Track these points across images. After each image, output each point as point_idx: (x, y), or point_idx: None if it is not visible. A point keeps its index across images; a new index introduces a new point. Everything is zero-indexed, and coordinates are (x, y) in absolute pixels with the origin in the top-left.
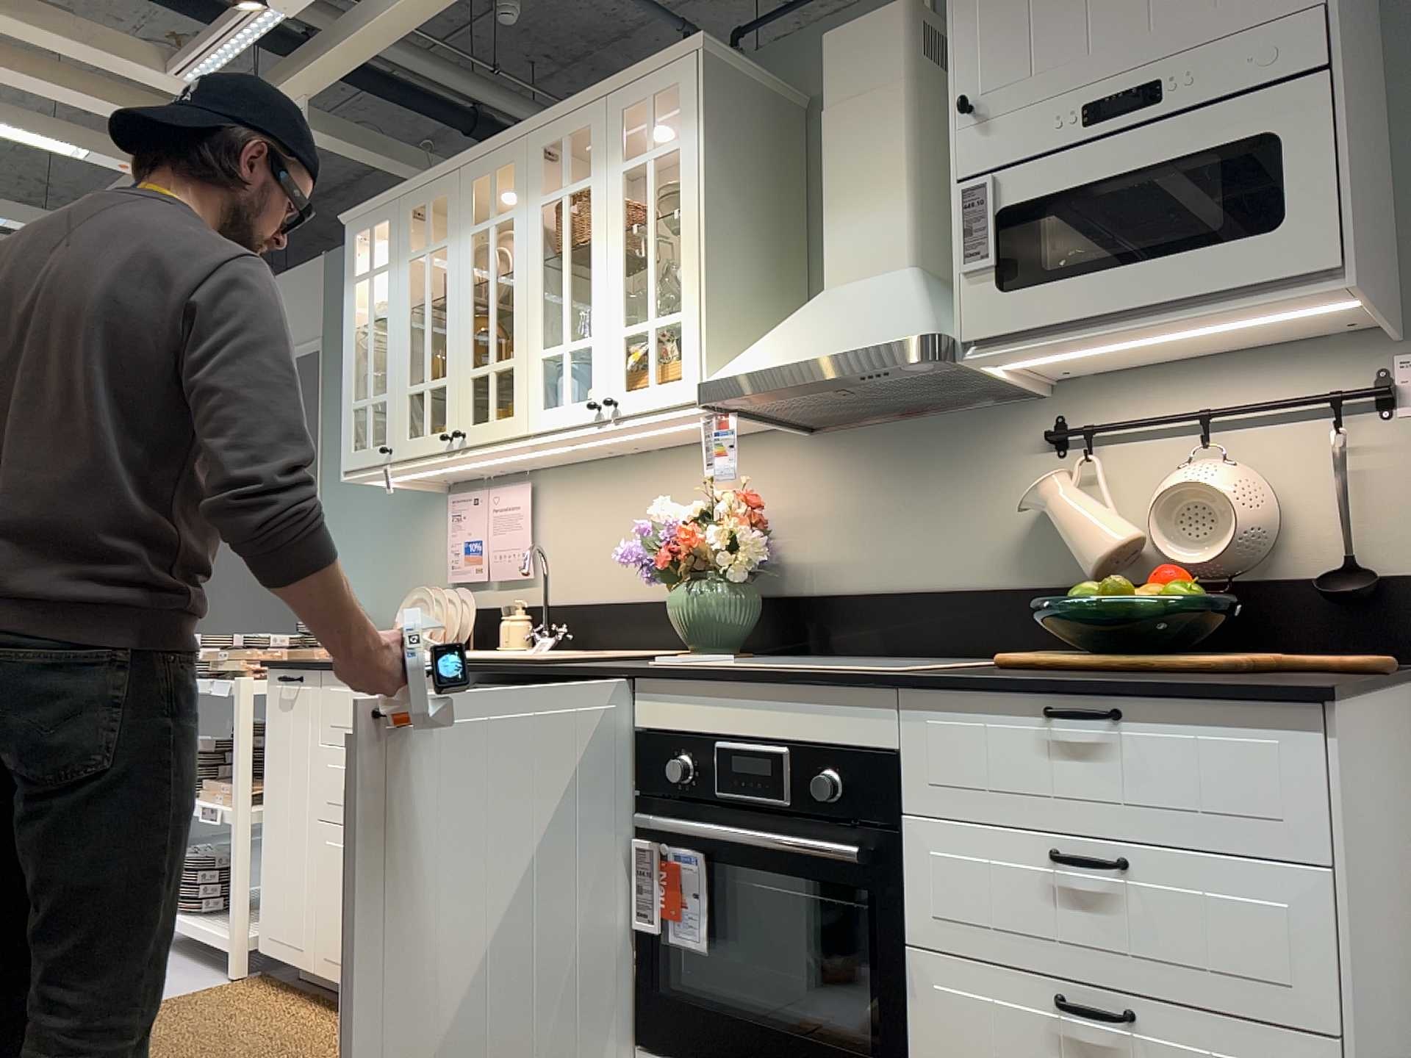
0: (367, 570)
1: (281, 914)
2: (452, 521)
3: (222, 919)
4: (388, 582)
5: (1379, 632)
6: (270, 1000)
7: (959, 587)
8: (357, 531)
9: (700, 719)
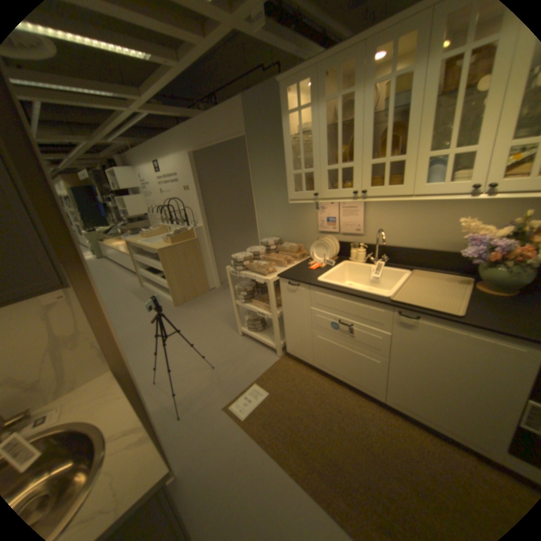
0: (278, 222)
1: (296, 347)
2: (320, 209)
3: (264, 334)
4: (288, 227)
5: None
6: (298, 370)
7: None
8: (272, 208)
9: None
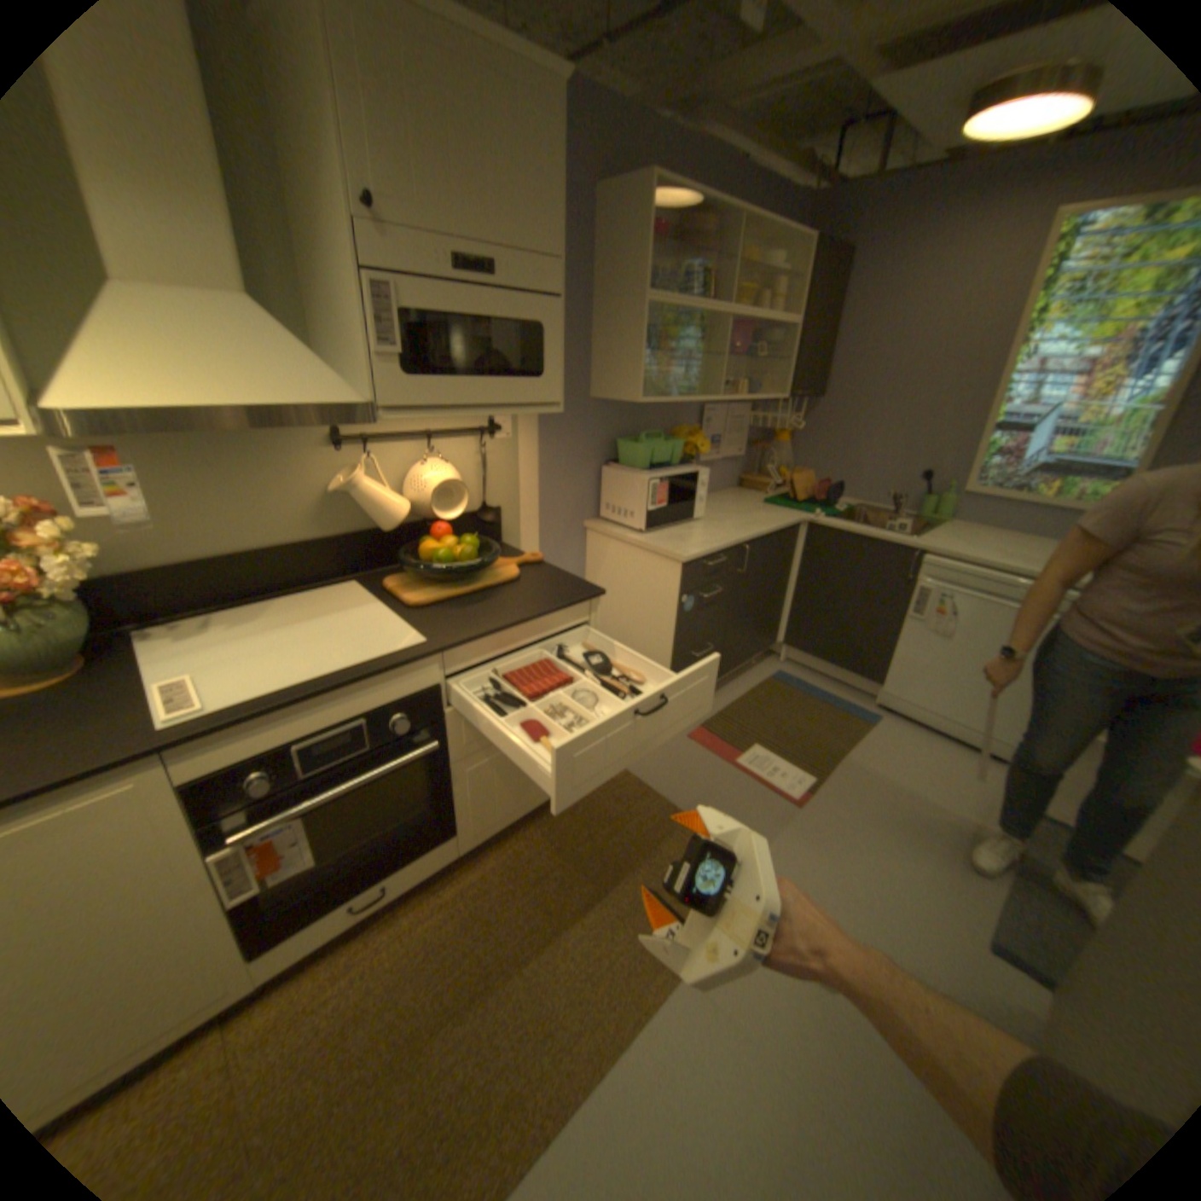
0: None
1: None
2: None
3: None
4: None
5: (493, 532)
6: None
7: (273, 544)
8: None
9: (268, 740)
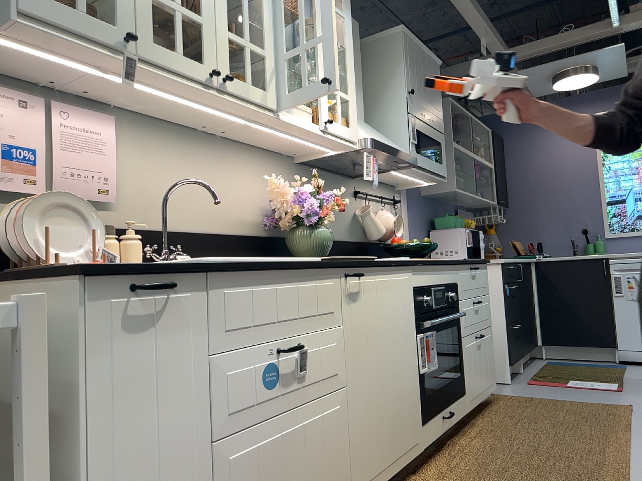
0: None
1: None
2: None
3: None
4: None
5: None
6: None
7: (340, 239)
8: None
9: (428, 280)
